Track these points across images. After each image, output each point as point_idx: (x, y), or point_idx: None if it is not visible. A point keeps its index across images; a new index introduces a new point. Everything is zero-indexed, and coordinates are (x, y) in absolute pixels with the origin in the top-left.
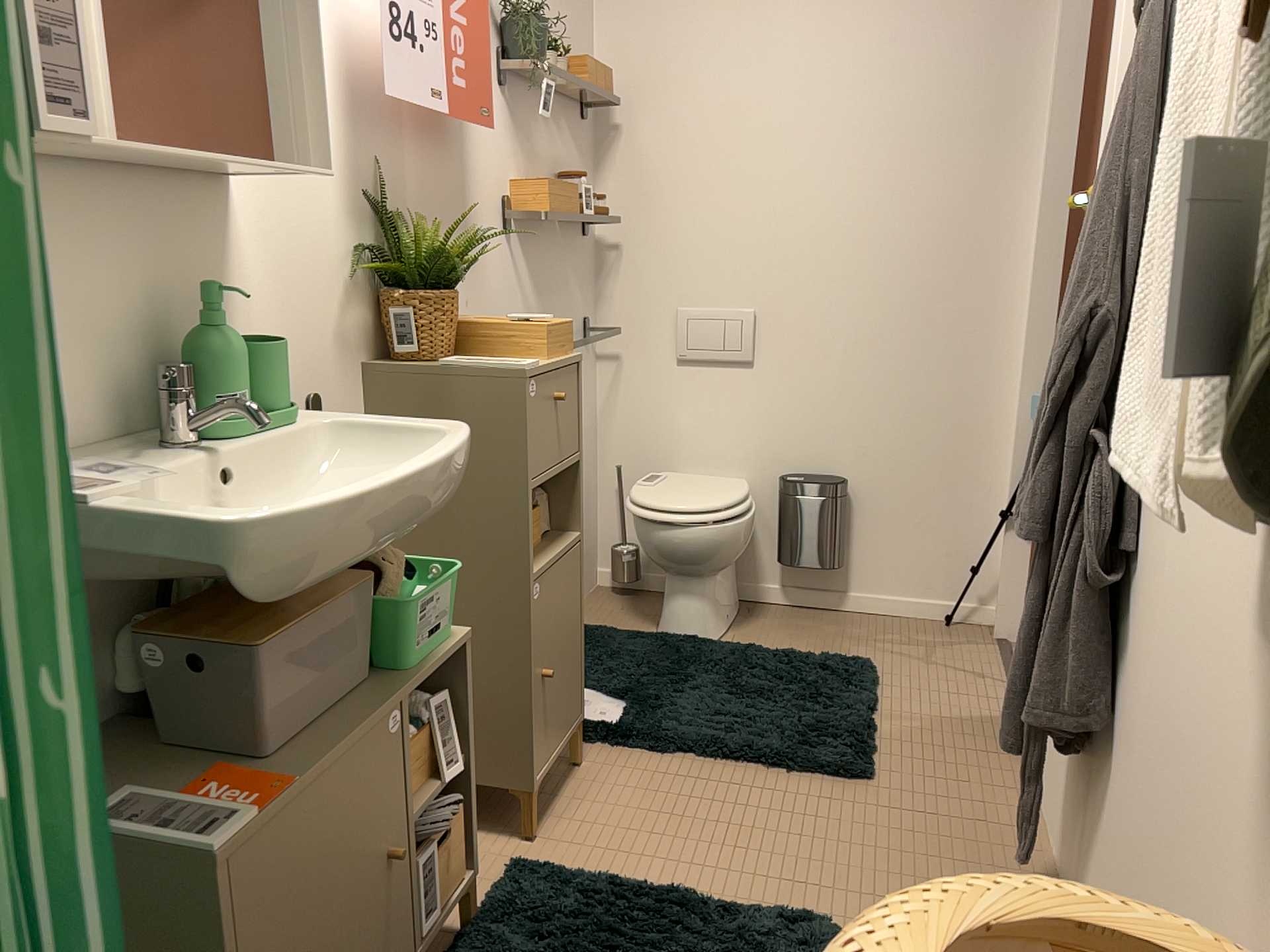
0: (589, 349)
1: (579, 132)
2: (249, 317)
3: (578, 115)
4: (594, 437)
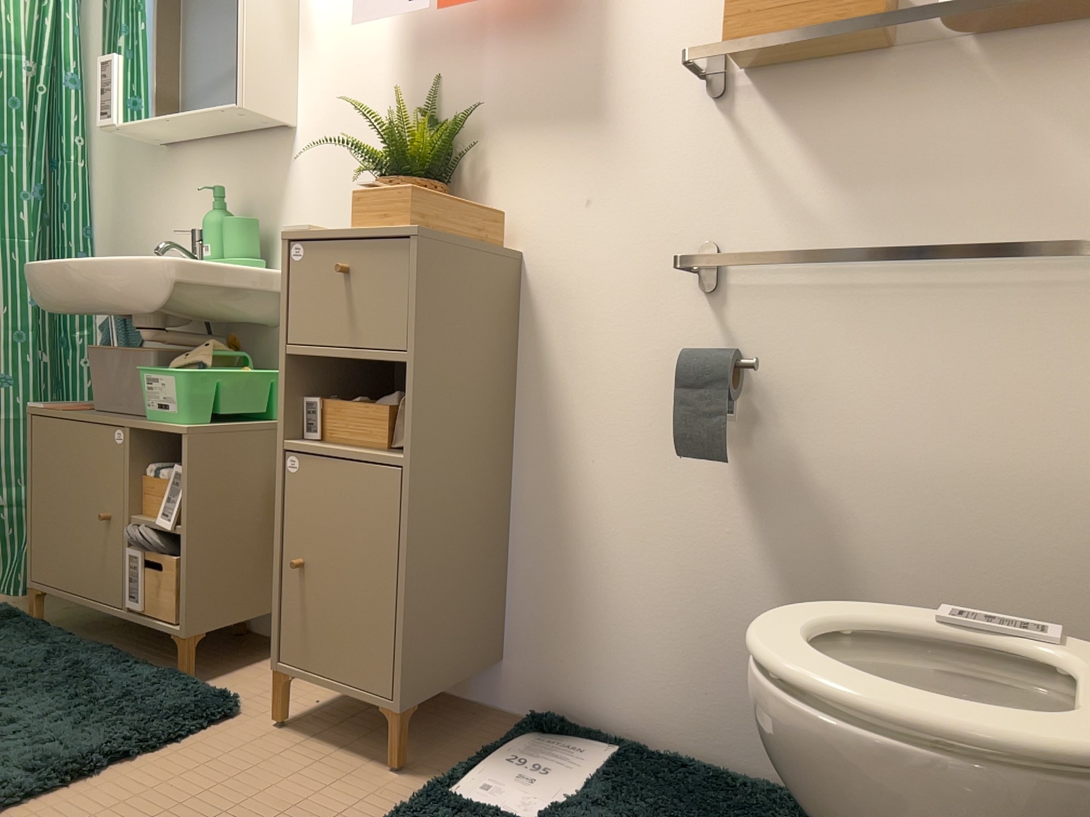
0: None
1: None
2: (300, 215)
3: None
4: None
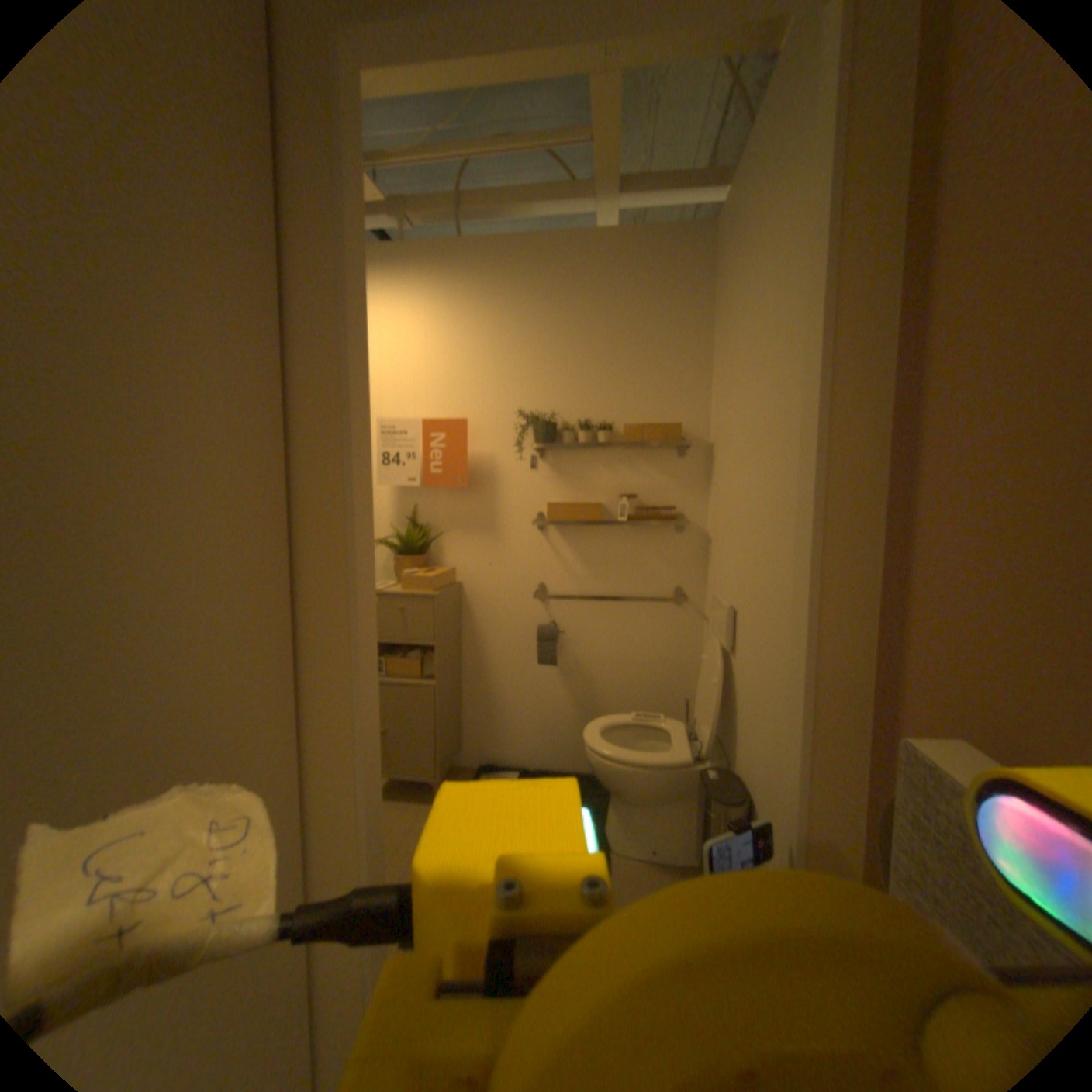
0: (688, 607)
1: (673, 460)
2: None
3: (674, 449)
4: (694, 672)
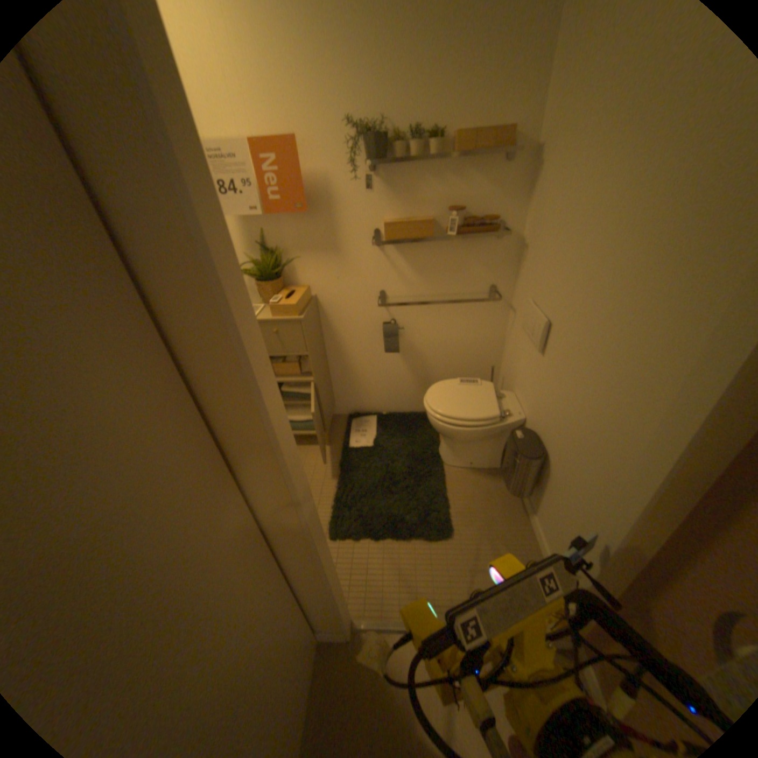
0: (497, 302)
1: (499, 168)
2: None
3: (500, 156)
4: (496, 347)
